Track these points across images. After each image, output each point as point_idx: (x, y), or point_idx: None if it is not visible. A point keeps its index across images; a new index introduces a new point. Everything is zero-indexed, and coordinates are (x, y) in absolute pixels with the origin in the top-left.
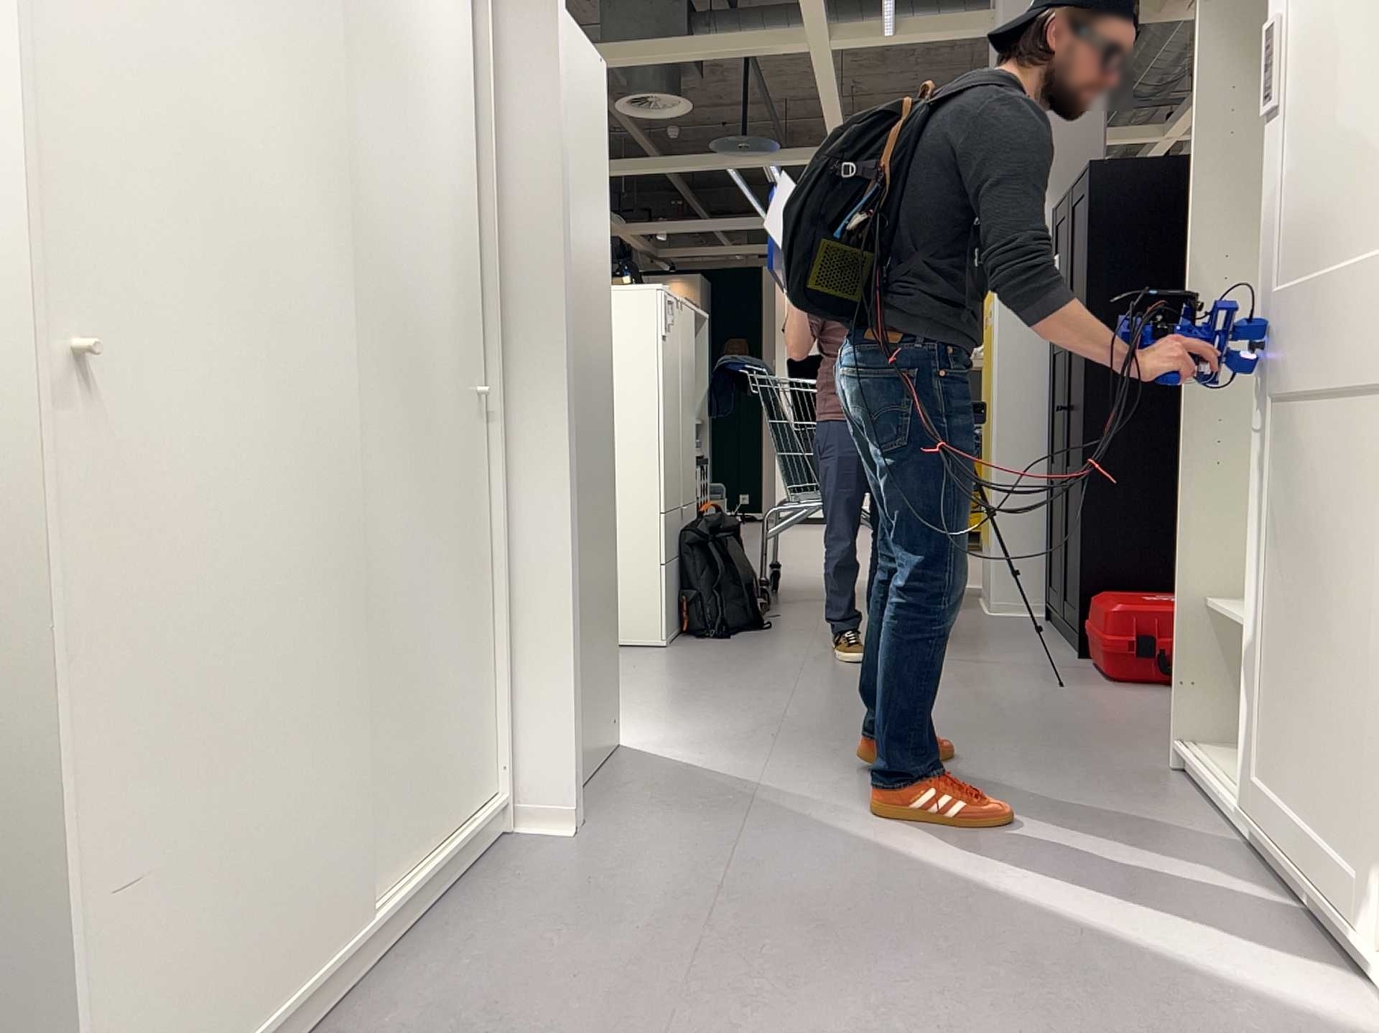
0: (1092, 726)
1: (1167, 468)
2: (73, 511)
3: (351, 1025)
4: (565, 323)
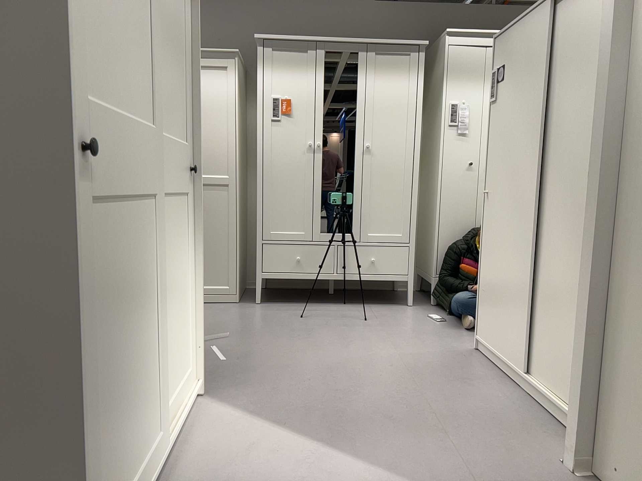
0: None
1: None
2: (484, 221)
3: (503, 382)
4: (597, 153)
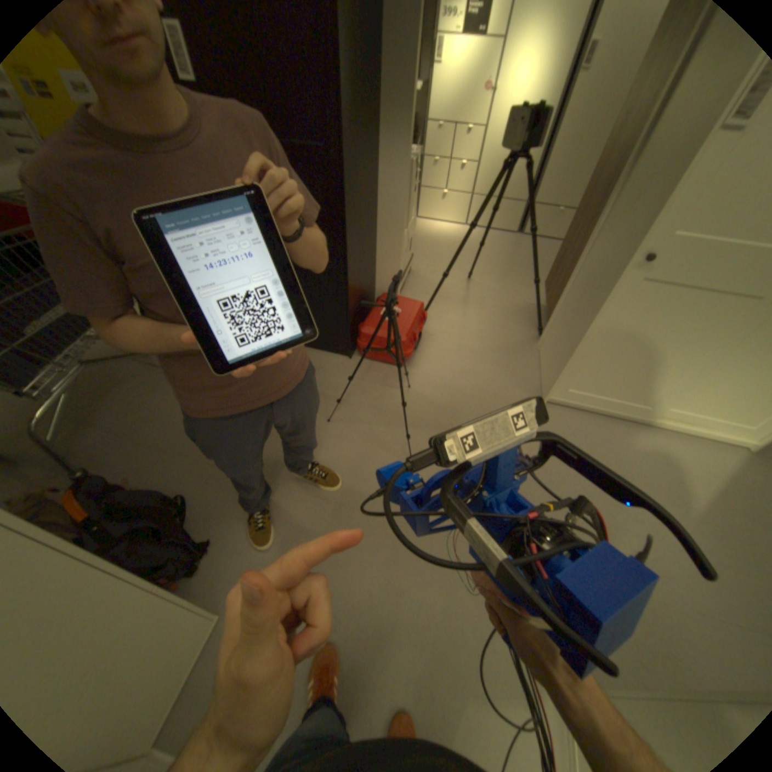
0: (487, 404)
1: (366, 243)
2: None
3: None
4: None
